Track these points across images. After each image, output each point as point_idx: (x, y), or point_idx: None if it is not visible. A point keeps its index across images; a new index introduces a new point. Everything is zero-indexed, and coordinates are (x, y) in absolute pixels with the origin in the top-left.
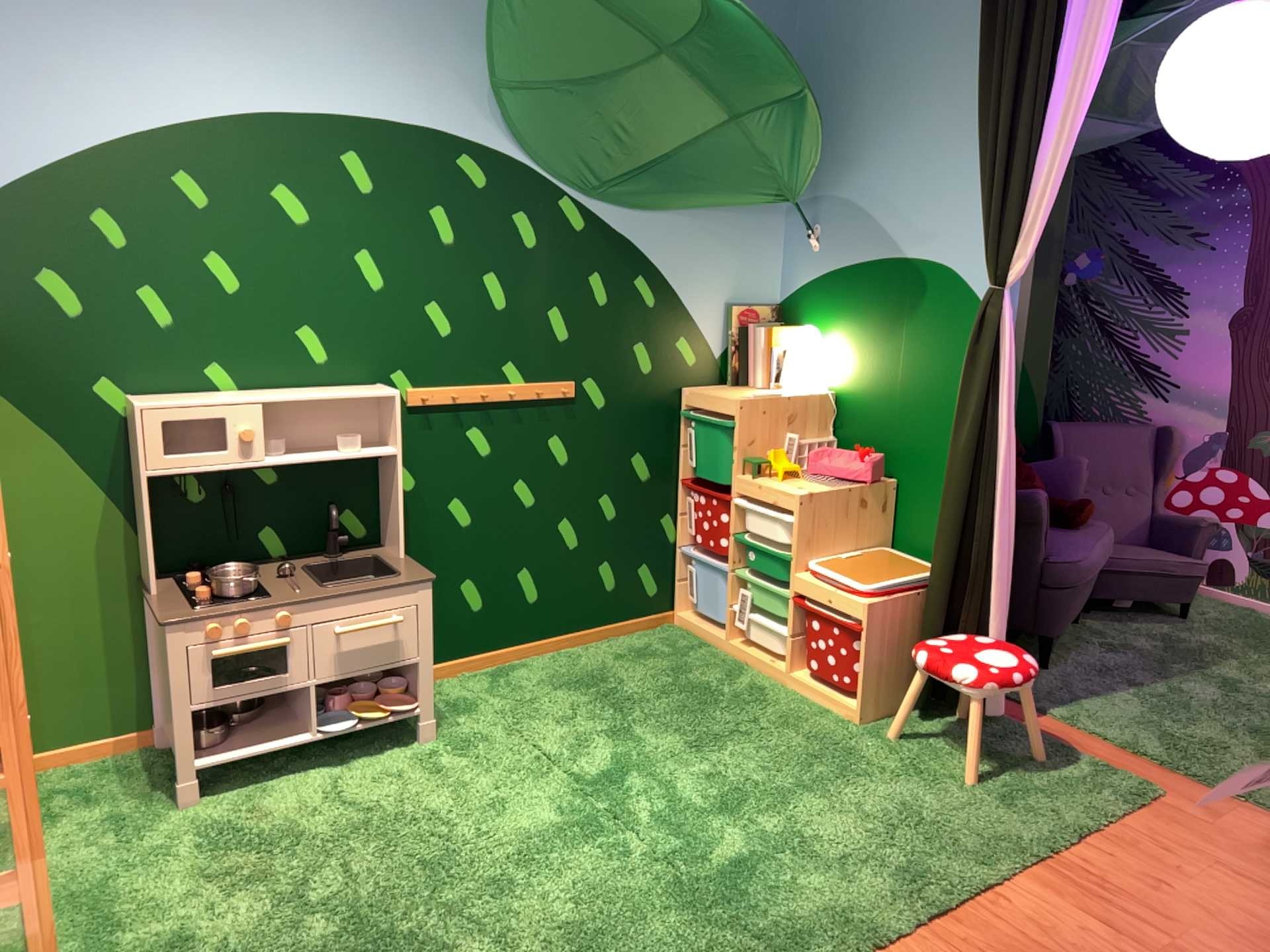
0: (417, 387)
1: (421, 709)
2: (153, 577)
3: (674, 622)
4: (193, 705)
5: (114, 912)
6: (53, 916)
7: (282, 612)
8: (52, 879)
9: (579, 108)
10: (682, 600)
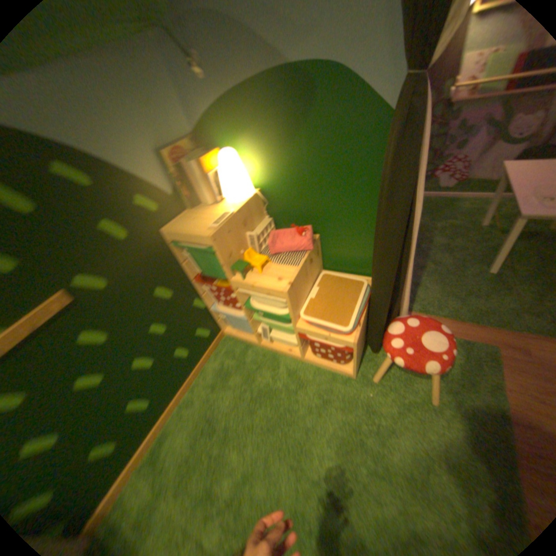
0: None
1: None
2: None
3: (224, 333)
4: None
5: None
6: None
7: None
8: None
9: None
10: (223, 324)
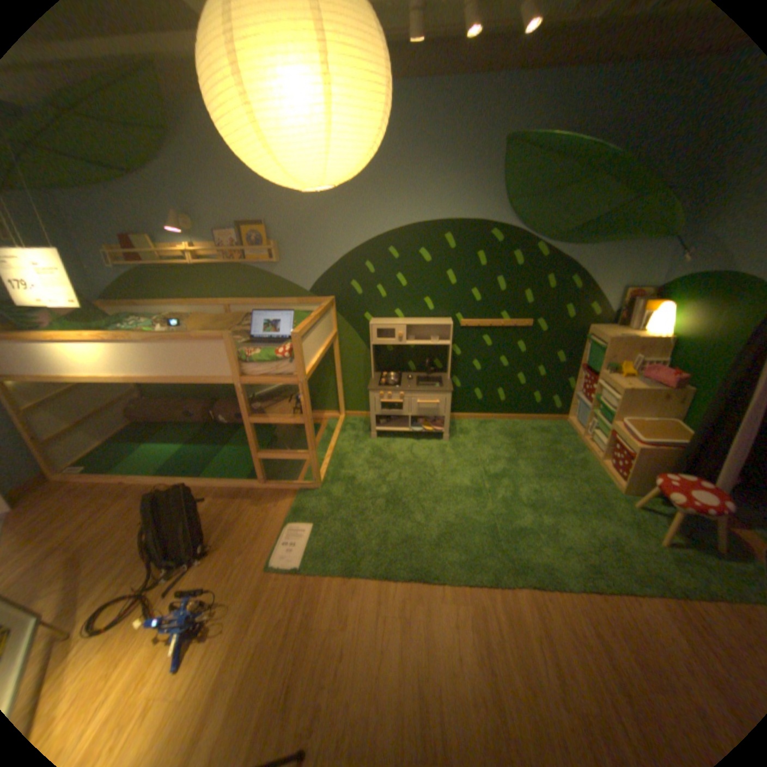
0: (464, 320)
1: (443, 431)
2: (376, 372)
3: (566, 420)
4: (375, 414)
5: (343, 463)
6: (331, 459)
7: (400, 393)
8: (336, 449)
9: (549, 203)
10: (572, 413)
